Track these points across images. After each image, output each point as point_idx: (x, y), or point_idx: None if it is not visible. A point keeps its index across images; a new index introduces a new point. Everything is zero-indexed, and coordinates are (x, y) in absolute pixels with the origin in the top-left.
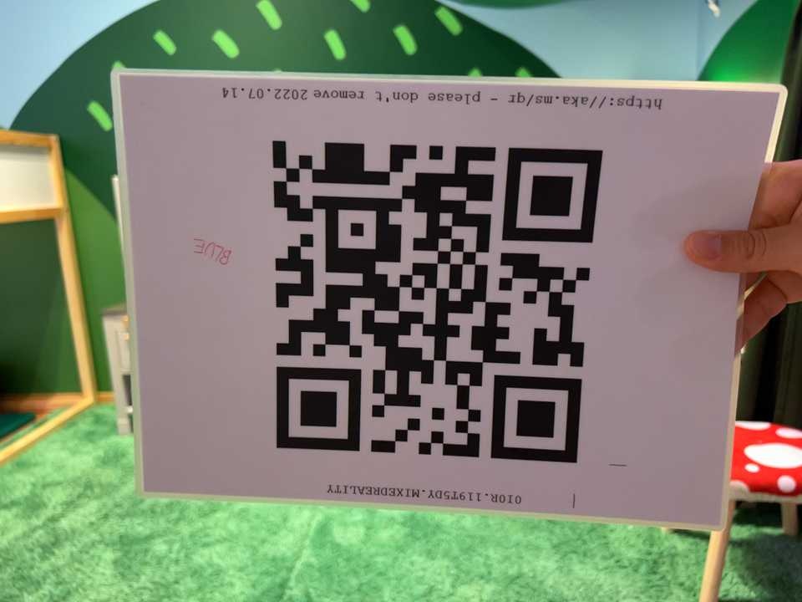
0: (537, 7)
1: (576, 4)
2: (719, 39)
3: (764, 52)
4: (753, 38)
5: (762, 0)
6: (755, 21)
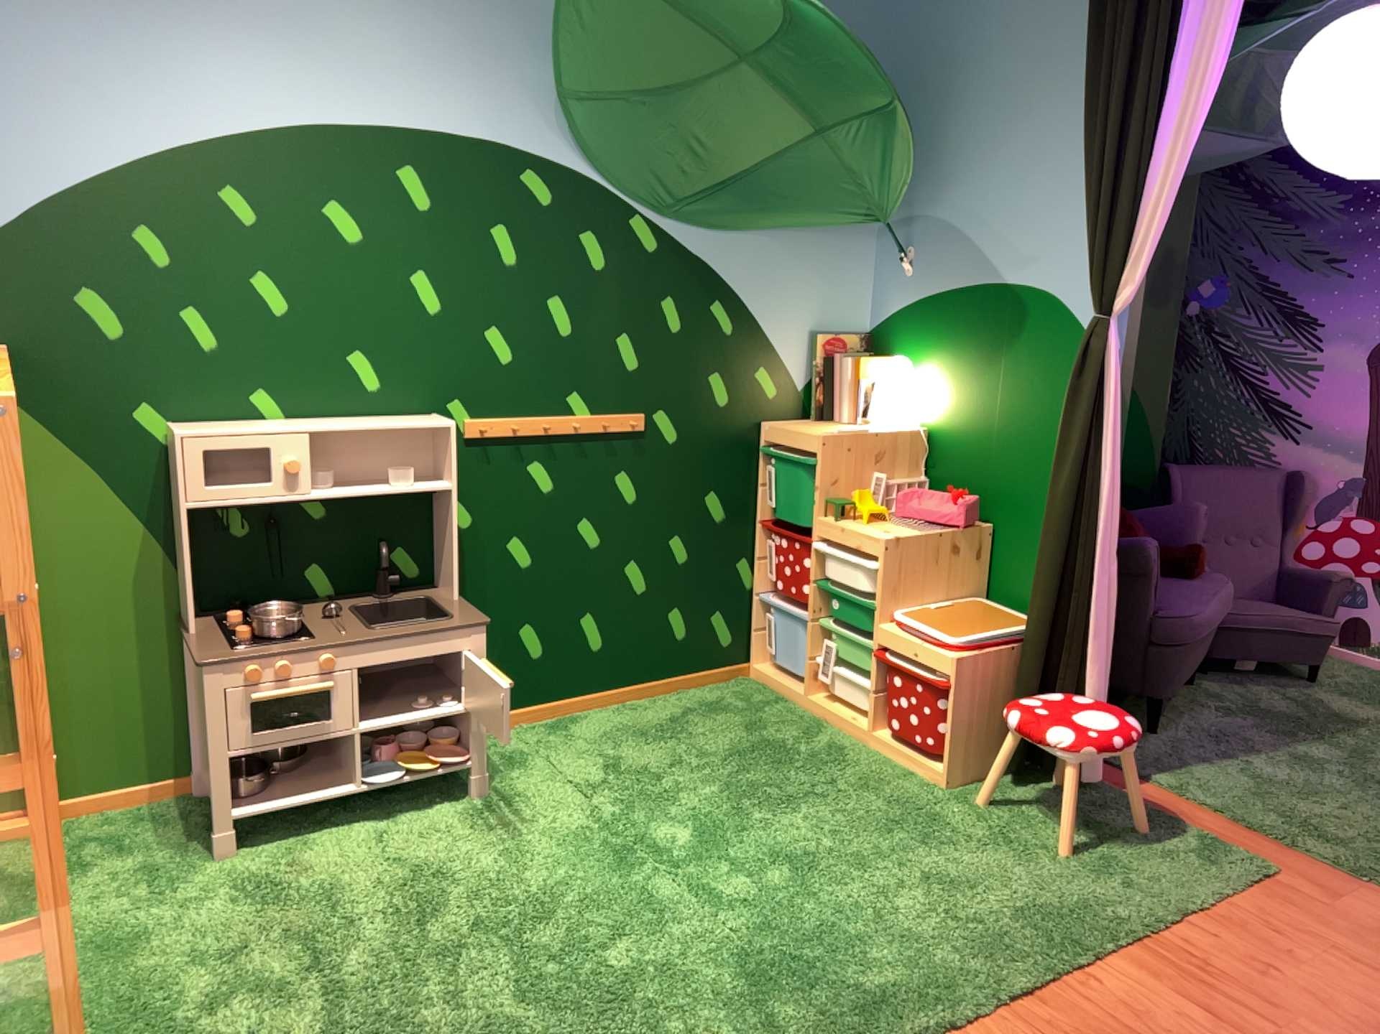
0: (735, 238)
1: (770, 241)
2: (904, 306)
3: (973, 342)
4: (958, 325)
5: (970, 293)
6: (959, 309)
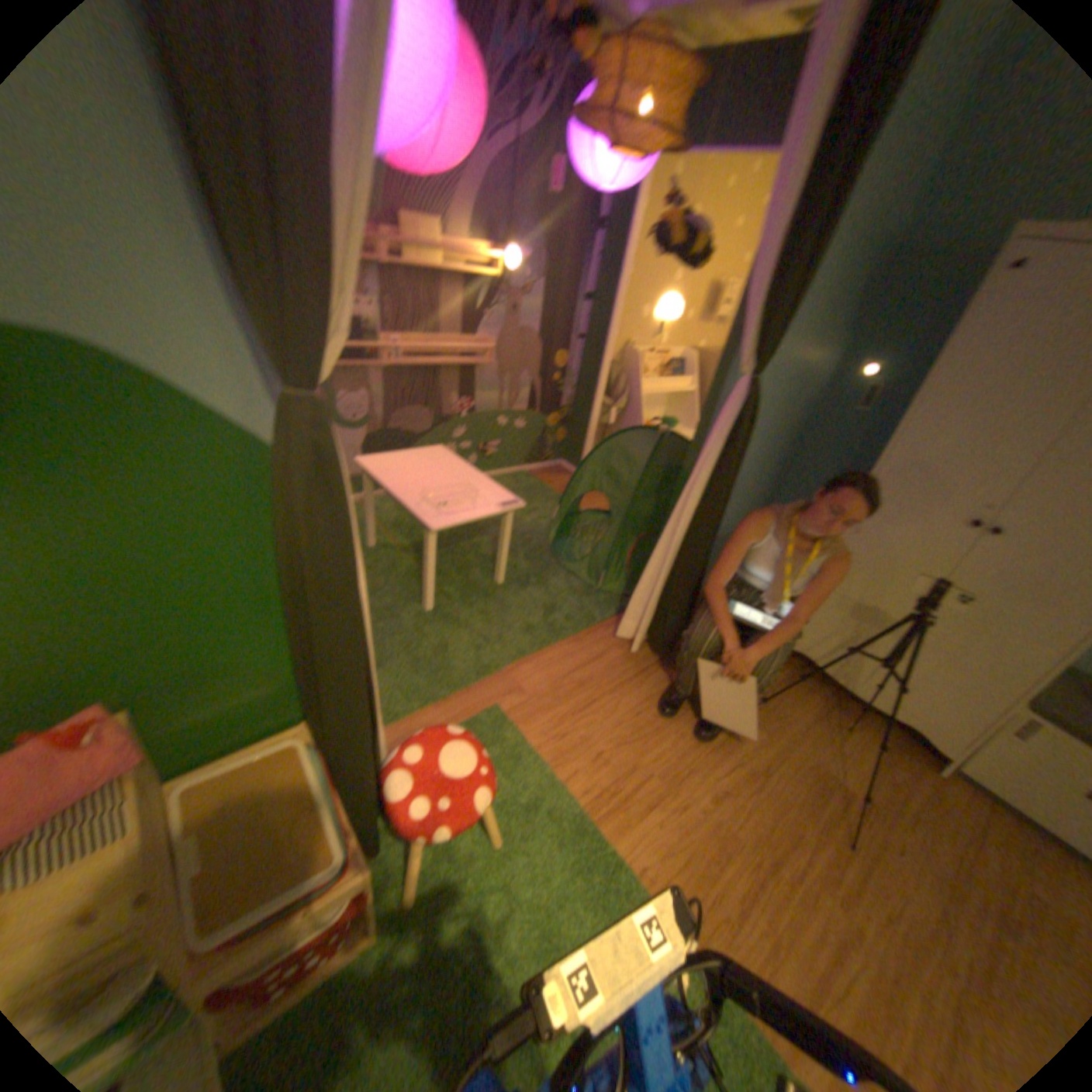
0: None
1: None
2: None
3: None
4: None
5: None
6: None
